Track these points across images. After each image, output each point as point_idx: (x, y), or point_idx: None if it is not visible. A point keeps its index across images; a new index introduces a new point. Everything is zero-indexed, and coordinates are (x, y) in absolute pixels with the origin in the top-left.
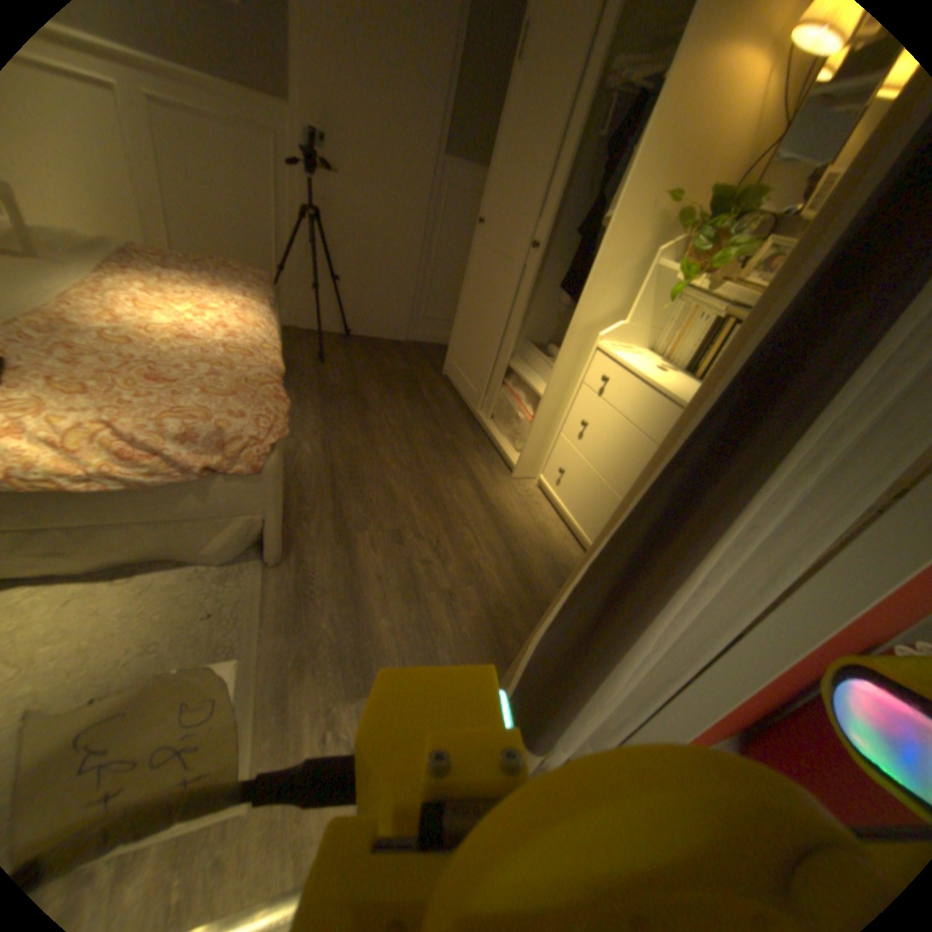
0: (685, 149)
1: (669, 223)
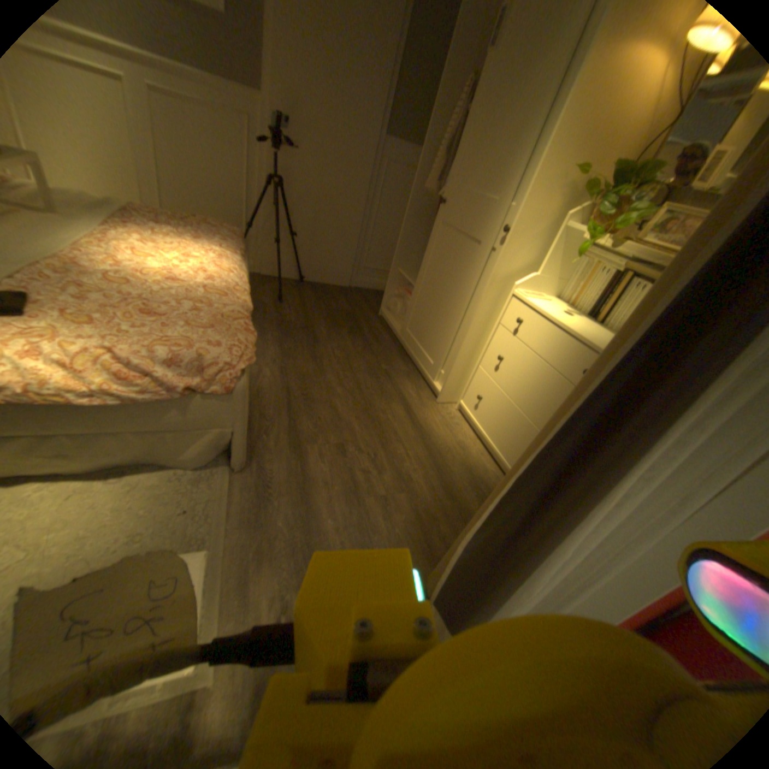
0: (592, 130)
1: (576, 192)
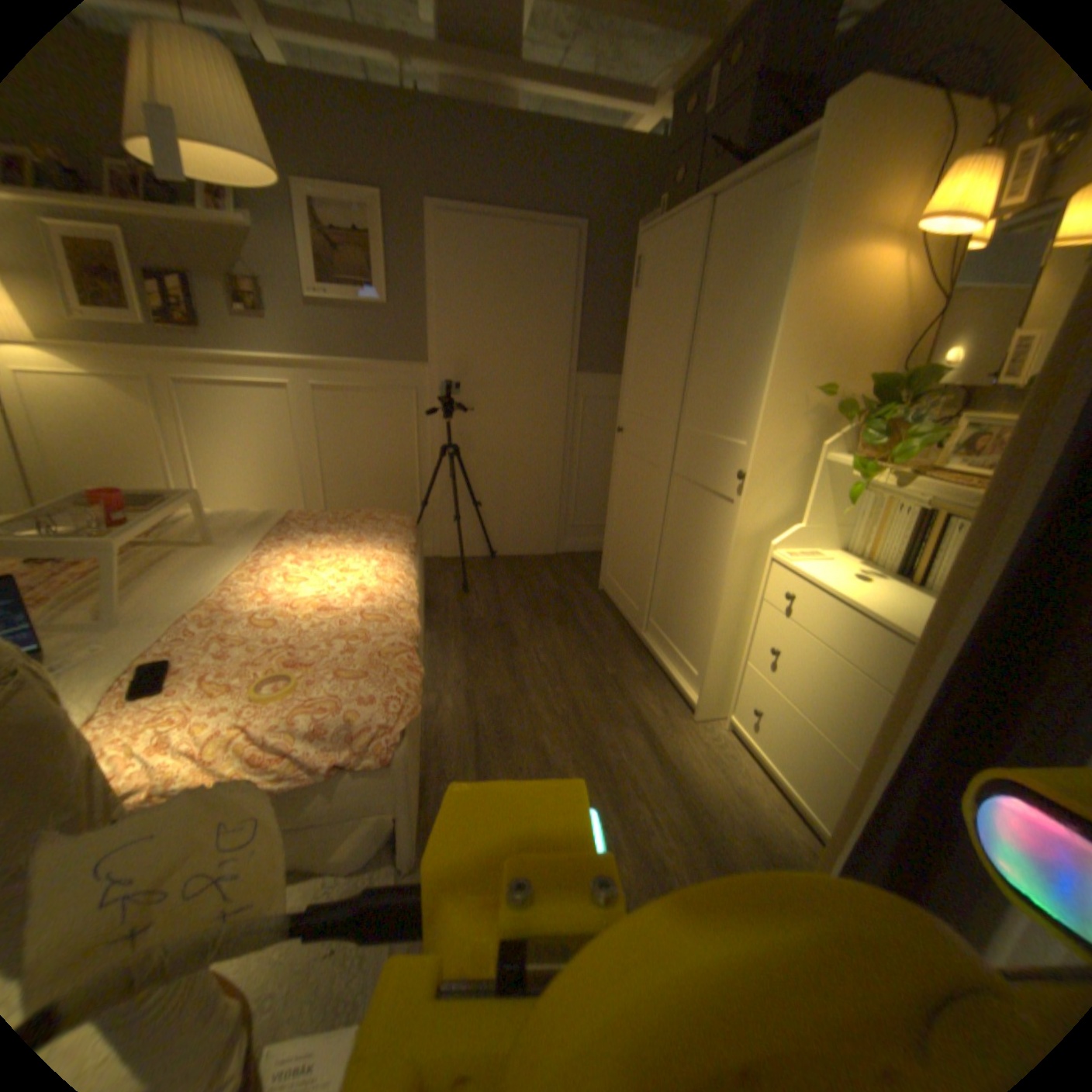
0: (826, 347)
1: (828, 417)
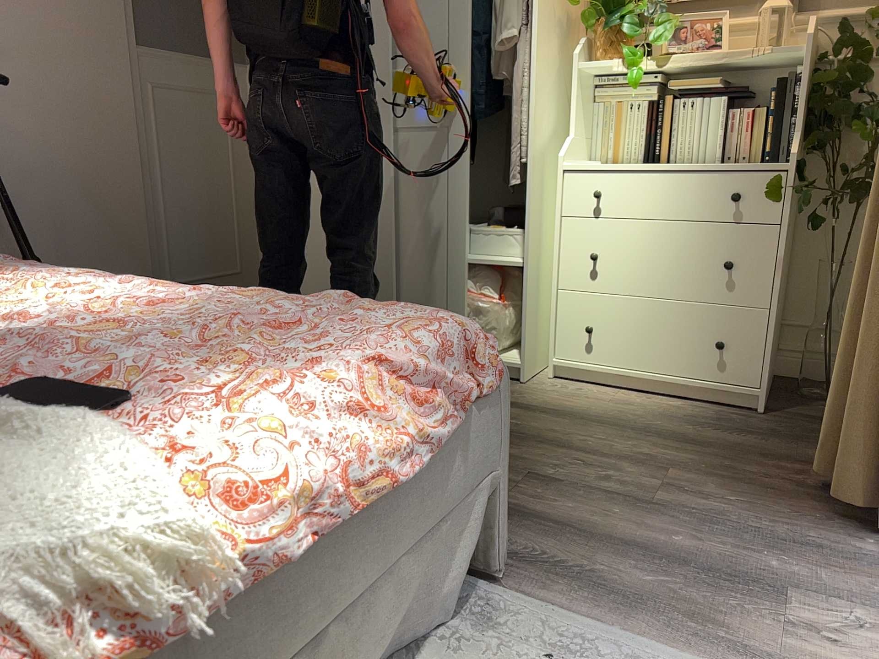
0: None
1: (562, 33)
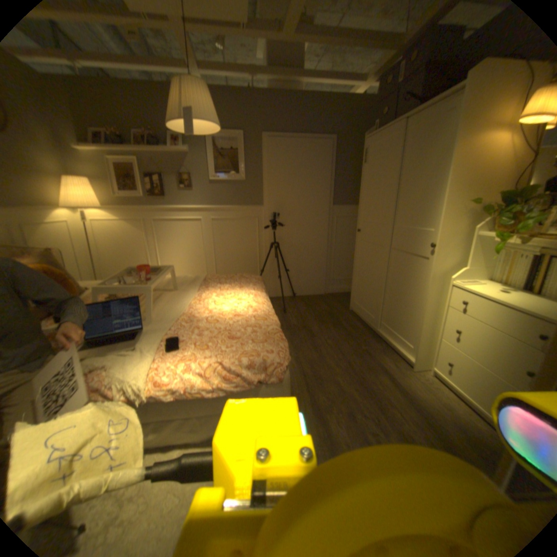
0: (474, 180)
1: (477, 214)
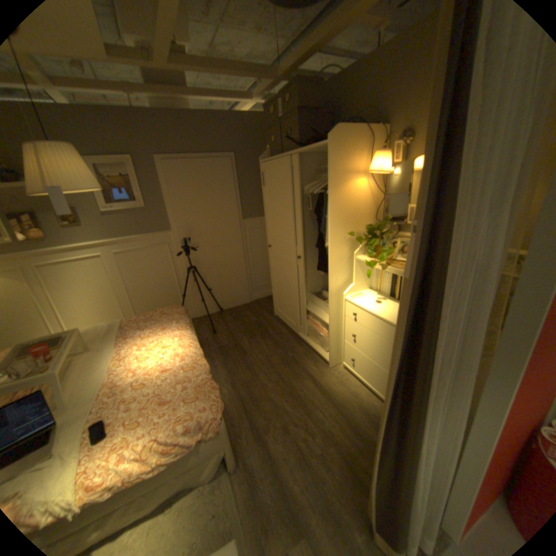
0: (347, 217)
1: (353, 241)
